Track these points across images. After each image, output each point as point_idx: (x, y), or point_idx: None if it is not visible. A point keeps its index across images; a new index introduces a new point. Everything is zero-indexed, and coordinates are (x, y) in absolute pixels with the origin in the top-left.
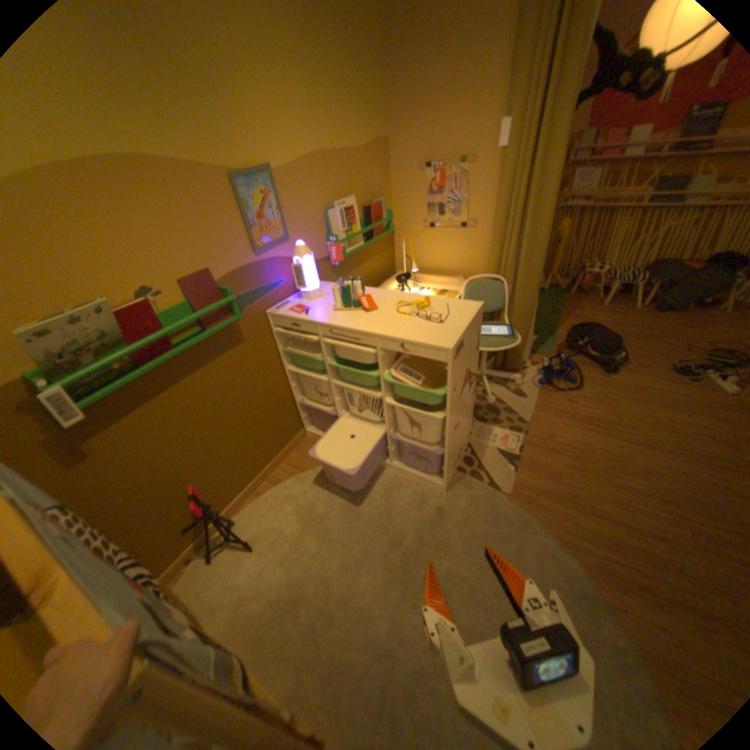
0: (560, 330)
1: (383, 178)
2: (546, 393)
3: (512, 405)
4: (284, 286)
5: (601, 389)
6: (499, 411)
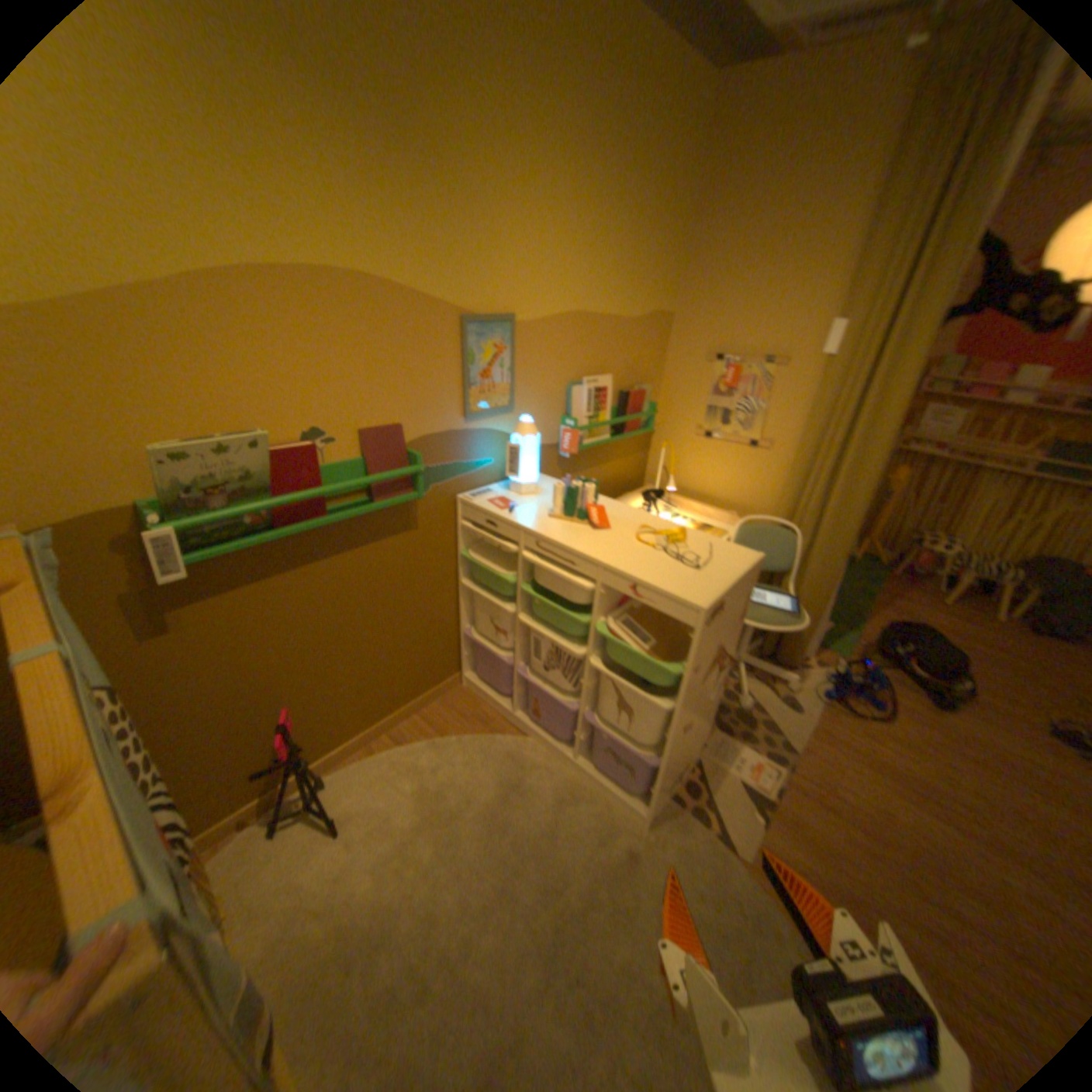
0: (872, 624)
1: (655, 360)
2: (834, 714)
3: (777, 719)
4: (490, 467)
5: (925, 730)
6: (756, 722)
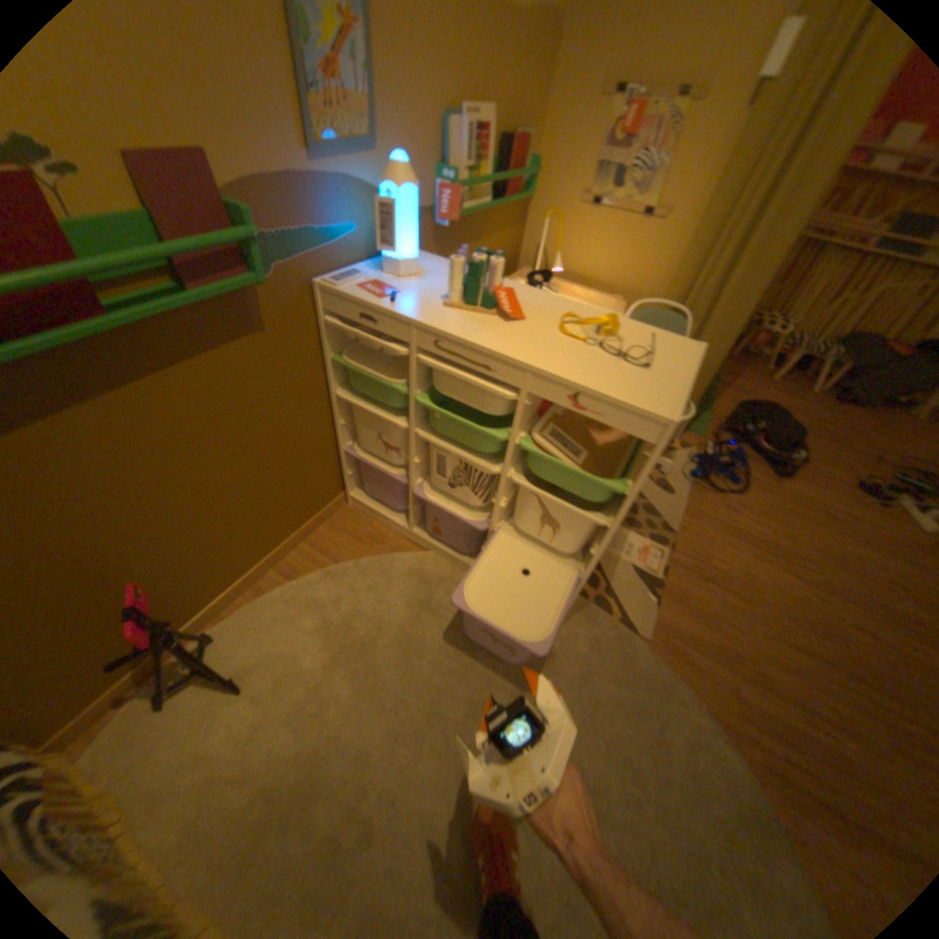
0: (719, 404)
1: (542, 92)
2: (700, 492)
3: (655, 503)
4: (354, 238)
5: (771, 498)
6: (638, 508)
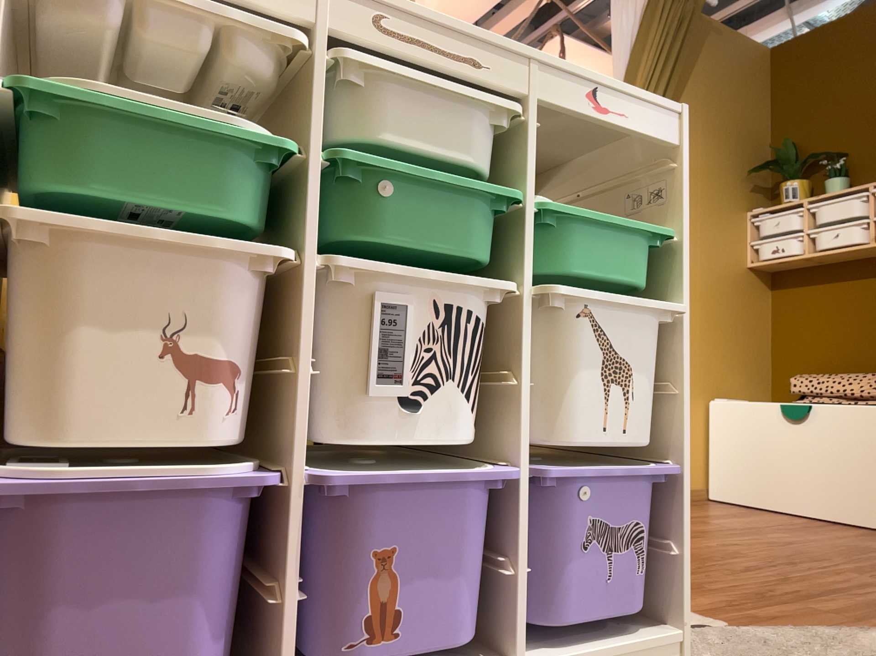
0: None
1: None
2: None
3: None
4: None
5: None
6: None
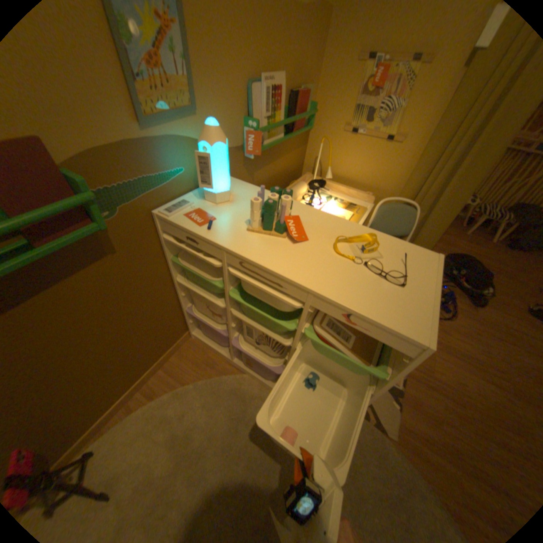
0: None
1: (317, 59)
2: None
3: None
4: (183, 177)
5: (471, 322)
6: None
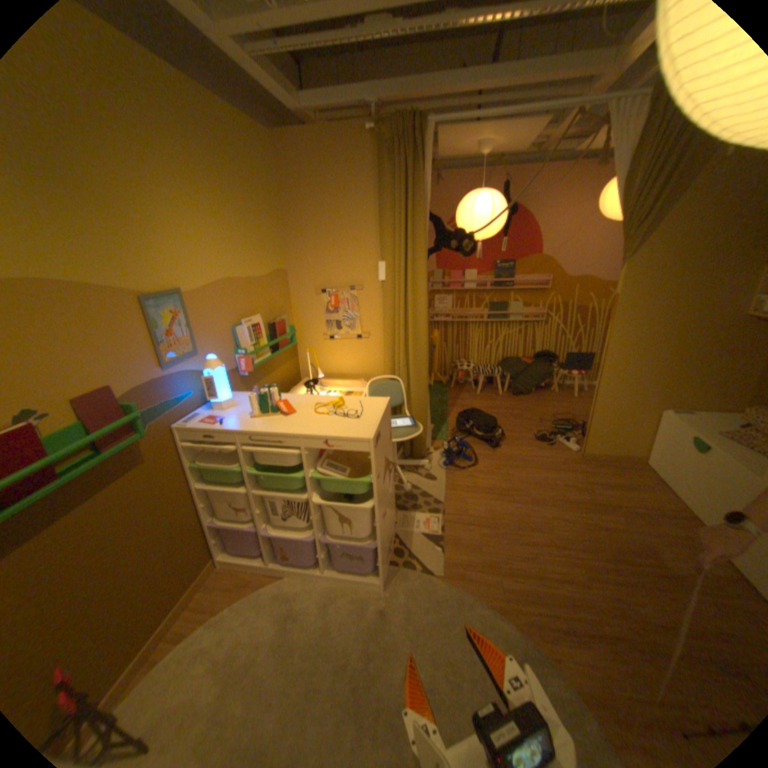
0: (450, 418)
1: (285, 300)
2: (451, 473)
3: (426, 489)
4: (192, 398)
5: (491, 462)
6: (417, 497)
